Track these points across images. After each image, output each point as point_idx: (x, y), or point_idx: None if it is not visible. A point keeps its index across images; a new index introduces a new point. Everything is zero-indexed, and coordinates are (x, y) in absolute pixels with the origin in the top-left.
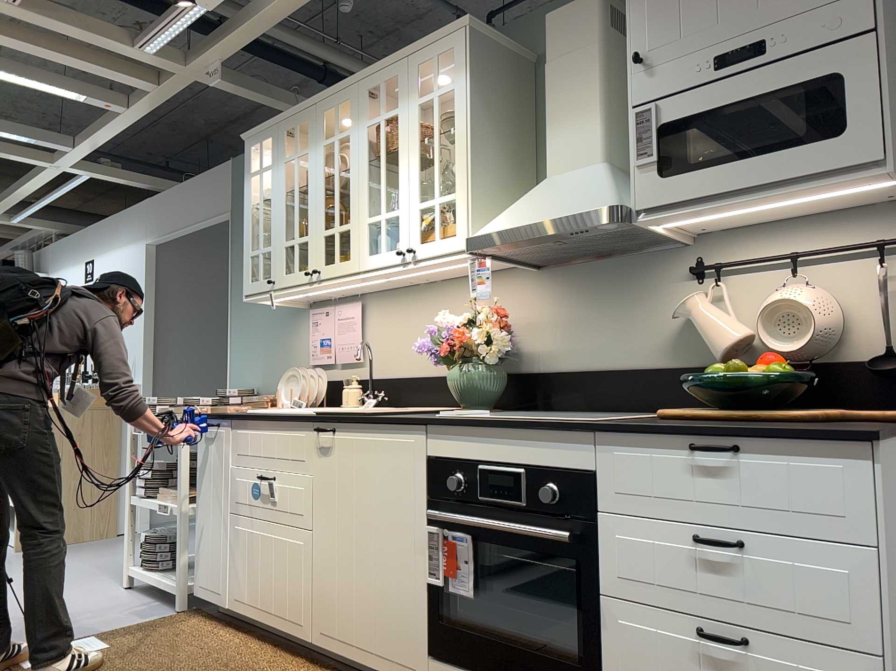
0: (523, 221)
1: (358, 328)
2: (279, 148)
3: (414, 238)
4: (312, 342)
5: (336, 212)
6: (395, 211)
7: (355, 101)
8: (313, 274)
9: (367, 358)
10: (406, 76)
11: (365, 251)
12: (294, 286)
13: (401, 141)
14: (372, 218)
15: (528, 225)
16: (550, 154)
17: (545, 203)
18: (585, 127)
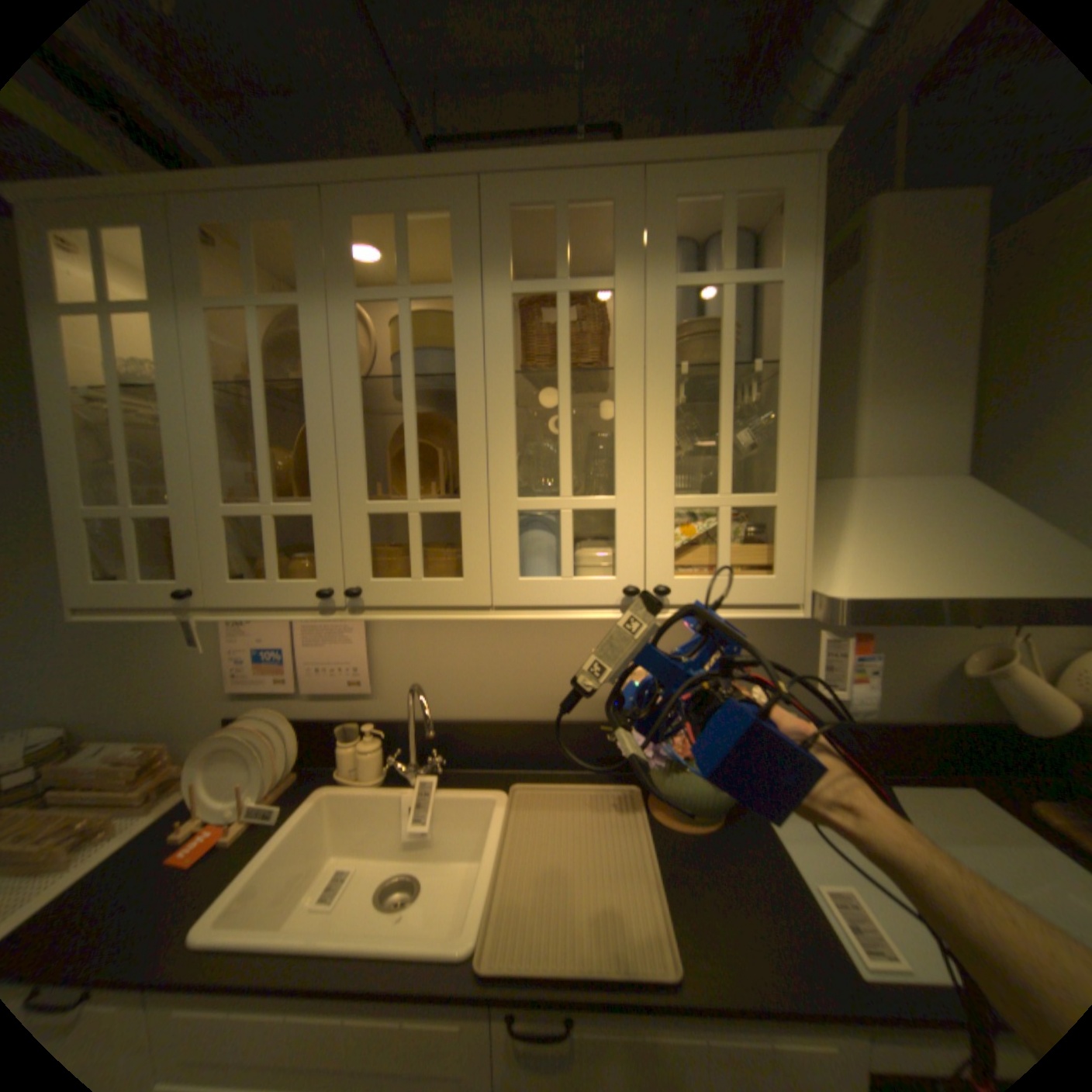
0: (964, 586)
1: (359, 638)
2: (175, 262)
3: (663, 566)
4: (232, 654)
5: (410, 467)
6: (606, 500)
7: (467, 216)
8: (341, 596)
9: (380, 686)
10: (642, 206)
11: (512, 568)
12: (264, 608)
13: (625, 352)
14: (532, 501)
15: (995, 601)
16: (877, 438)
17: (957, 544)
18: (947, 412)
